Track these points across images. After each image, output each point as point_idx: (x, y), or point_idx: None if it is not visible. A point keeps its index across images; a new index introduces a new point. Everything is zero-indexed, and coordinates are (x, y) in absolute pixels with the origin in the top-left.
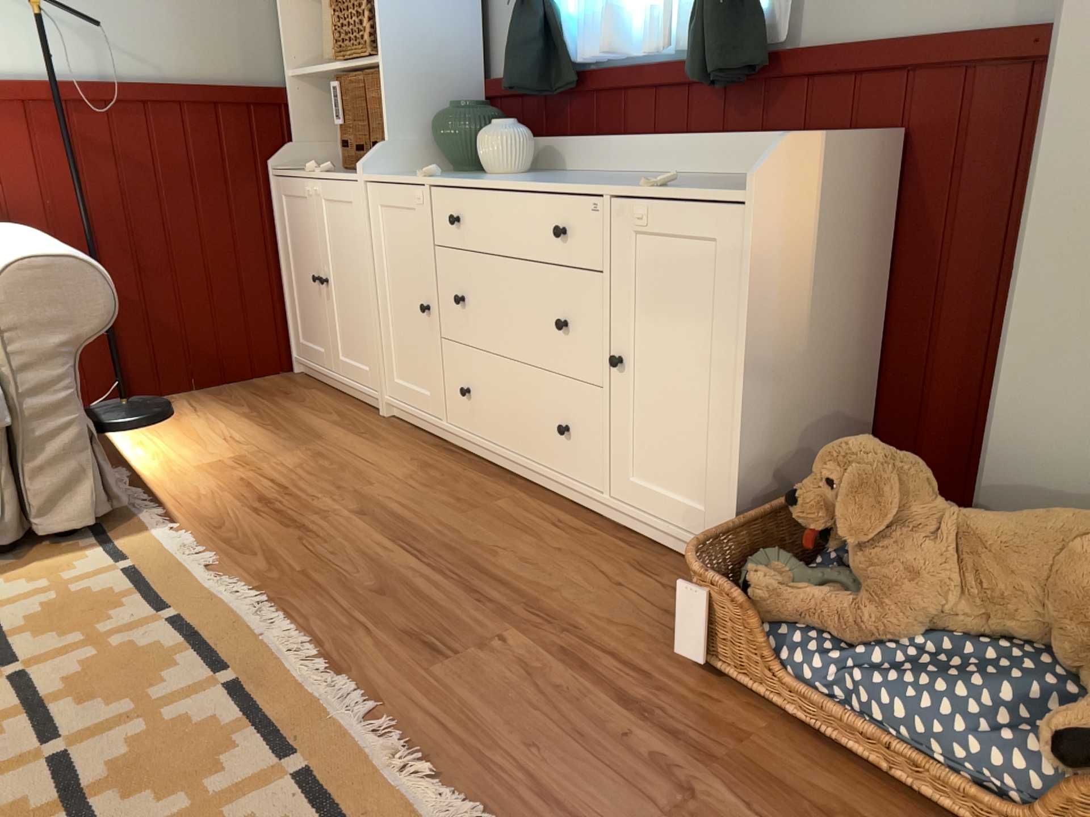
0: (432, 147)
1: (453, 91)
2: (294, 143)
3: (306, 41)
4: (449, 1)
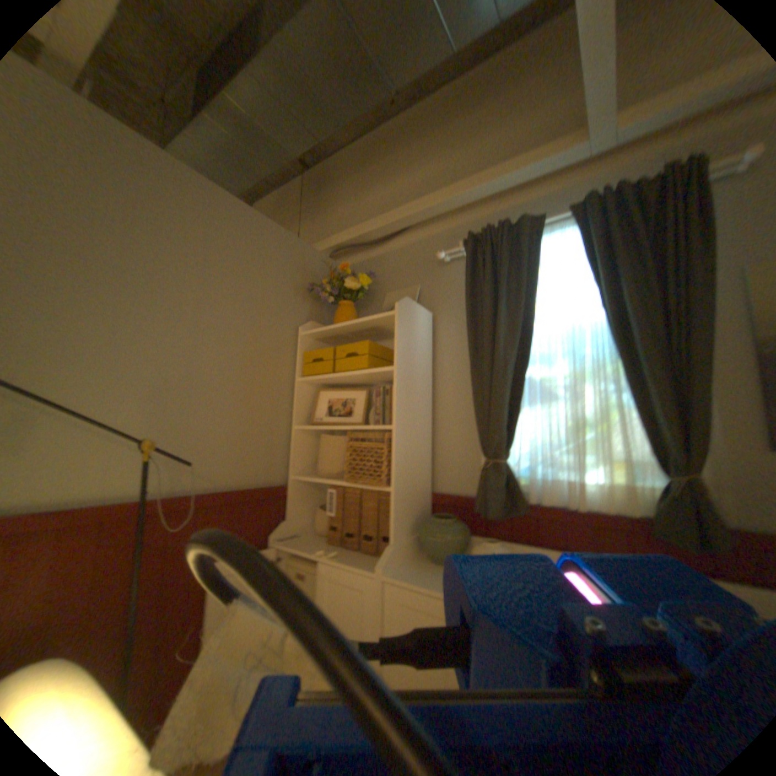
0: (415, 540)
1: (422, 500)
2: (288, 518)
3: (305, 454)
4: (423, 448)
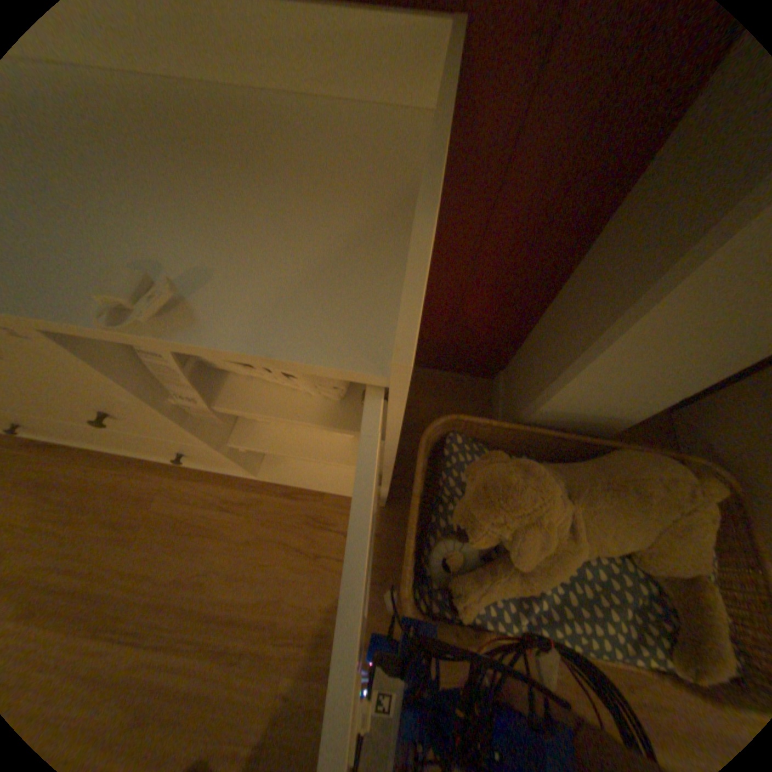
0: None
1: None
2: None
3: None
4: None
